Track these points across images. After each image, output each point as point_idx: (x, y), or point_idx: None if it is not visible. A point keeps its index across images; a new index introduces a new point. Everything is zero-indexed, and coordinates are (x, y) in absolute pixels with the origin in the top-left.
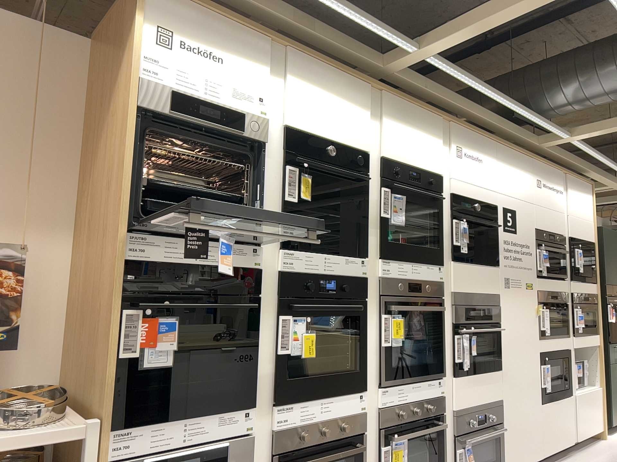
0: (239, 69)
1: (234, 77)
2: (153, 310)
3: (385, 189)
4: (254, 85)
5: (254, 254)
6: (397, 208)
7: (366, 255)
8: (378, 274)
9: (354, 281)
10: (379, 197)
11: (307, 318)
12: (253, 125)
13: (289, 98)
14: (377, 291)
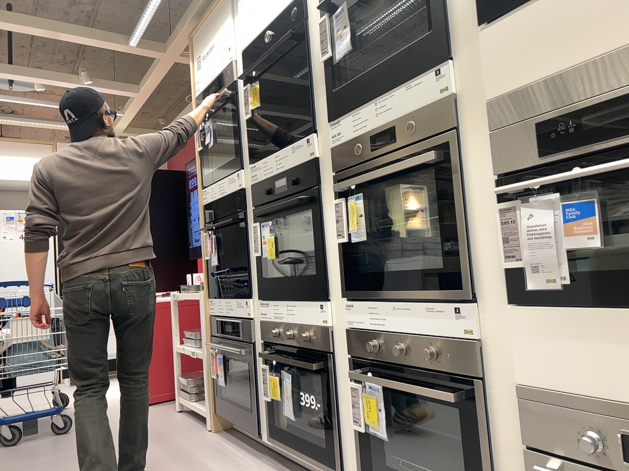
0: (217, 39)
1: (216, 49)
2: (209, 234)
3: (324, 16)
4: (224, 40)
5: (236, 178)
6: (342, 28)
7: (318, 128)
8: (331, 146)
9: (302, 170)
10: (320, 35)
11: (270, 224)
12: (225, 75)
13: (240, 22)
14: (334, 171)
